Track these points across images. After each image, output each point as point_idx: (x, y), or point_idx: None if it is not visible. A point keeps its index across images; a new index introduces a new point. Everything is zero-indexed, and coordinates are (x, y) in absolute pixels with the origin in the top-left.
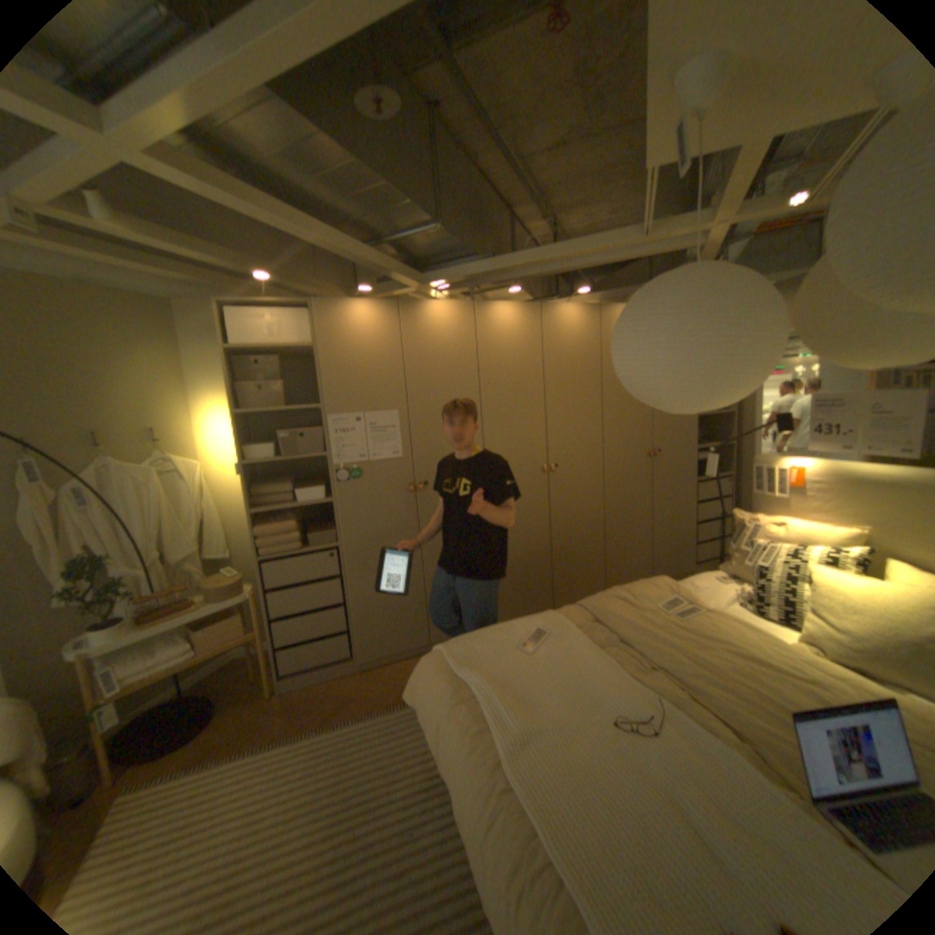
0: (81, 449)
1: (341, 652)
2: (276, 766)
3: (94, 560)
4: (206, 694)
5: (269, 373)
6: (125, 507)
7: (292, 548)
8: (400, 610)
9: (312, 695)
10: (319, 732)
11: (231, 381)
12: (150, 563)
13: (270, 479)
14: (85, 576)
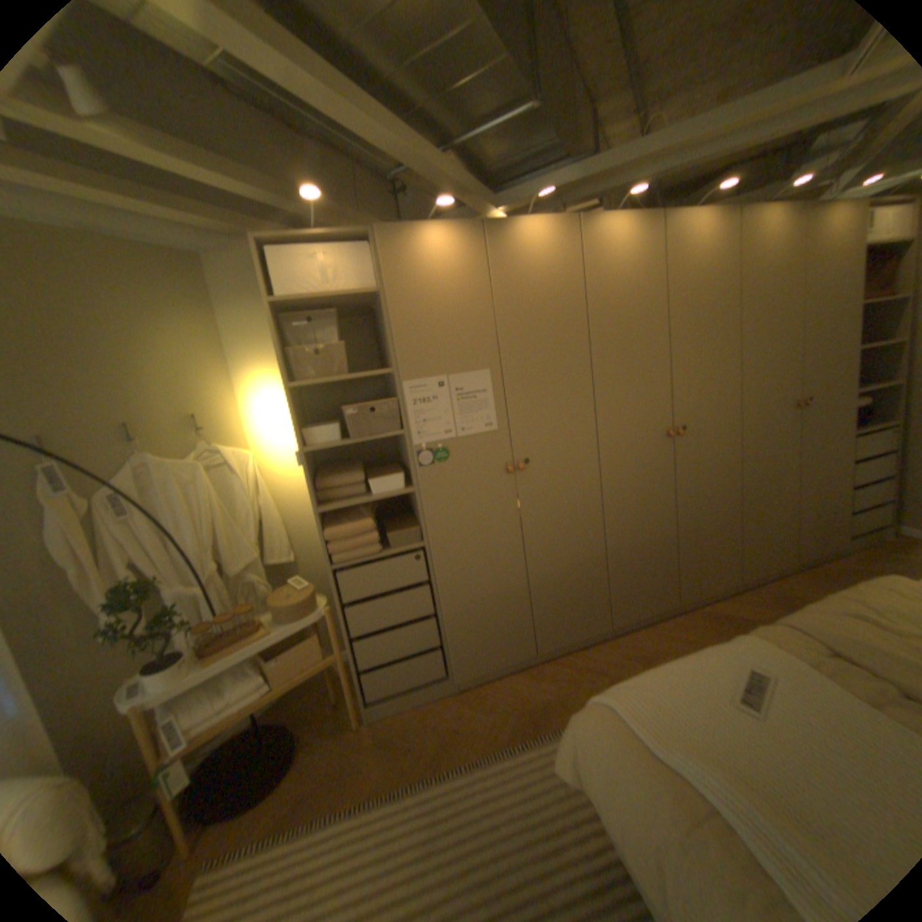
0: (113, 446)
1: (436, 671)
2: (383, 837)
3: (139, 586)
4: (285, 721)
5: (326, 333)
6: (172, 513)
7: (371, 552)
8: (501, 618)
9: (407, 725)
10: (427, 783)
11: (281, 346)
12: (208, 578)
13: (335, 467)
14: (131, 607)
